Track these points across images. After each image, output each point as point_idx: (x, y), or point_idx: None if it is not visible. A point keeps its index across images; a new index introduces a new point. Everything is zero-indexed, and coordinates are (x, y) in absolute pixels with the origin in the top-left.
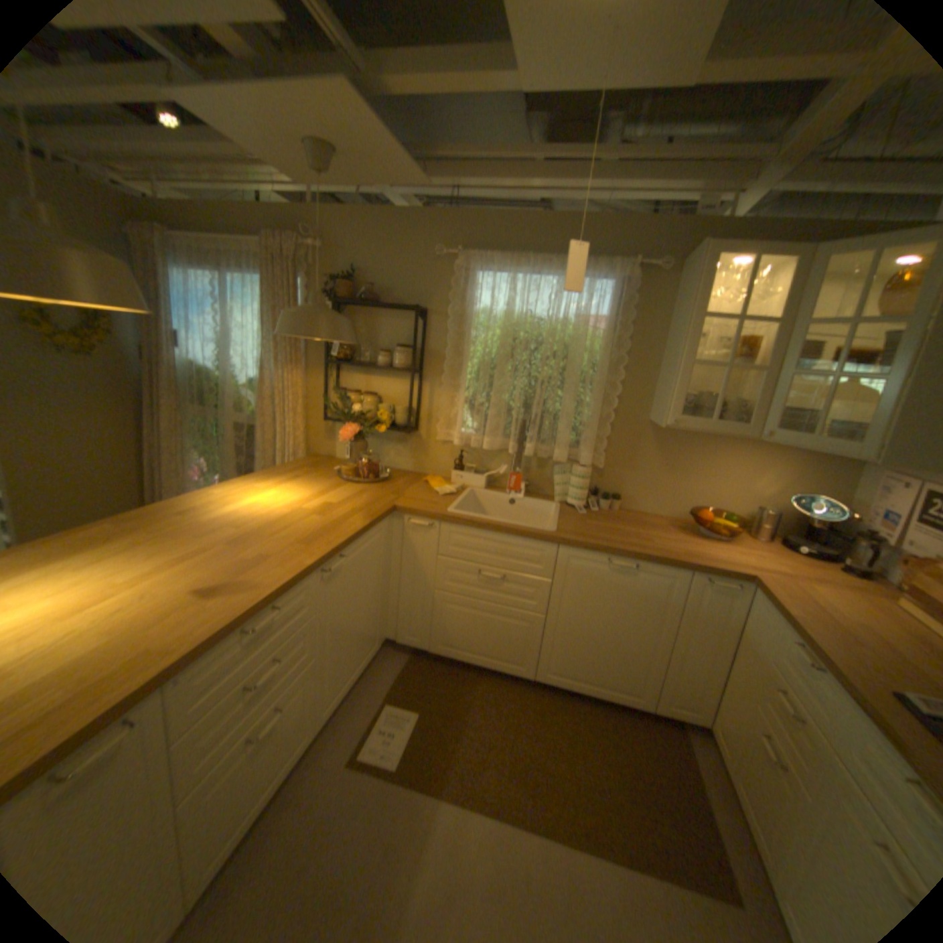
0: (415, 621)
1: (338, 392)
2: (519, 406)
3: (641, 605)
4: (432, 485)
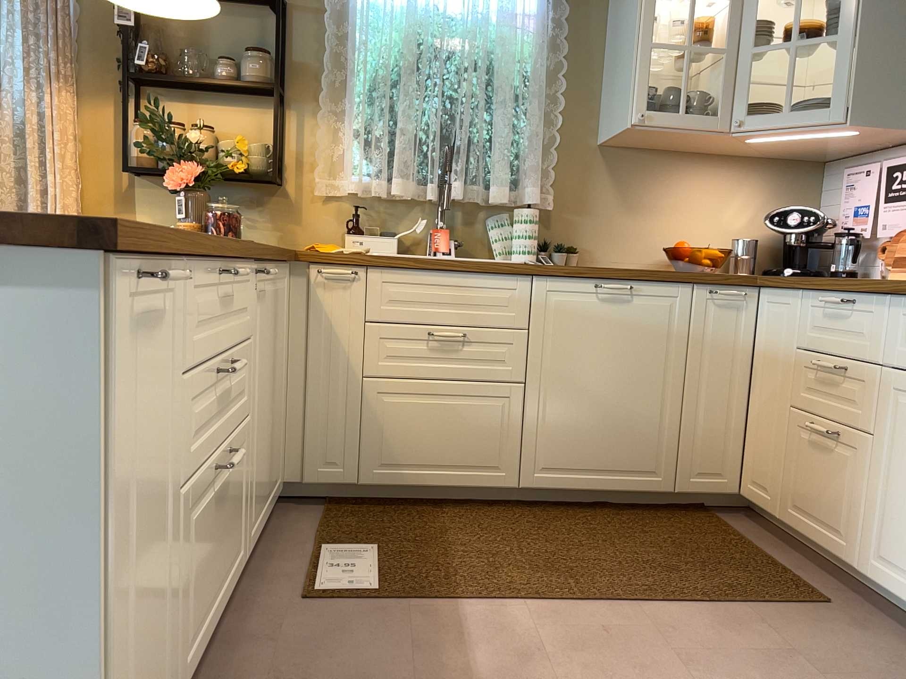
0: (333, 436)
1: (159, 118)
2: (436, 133)
3: (642, 340)
4: (323, 250)
